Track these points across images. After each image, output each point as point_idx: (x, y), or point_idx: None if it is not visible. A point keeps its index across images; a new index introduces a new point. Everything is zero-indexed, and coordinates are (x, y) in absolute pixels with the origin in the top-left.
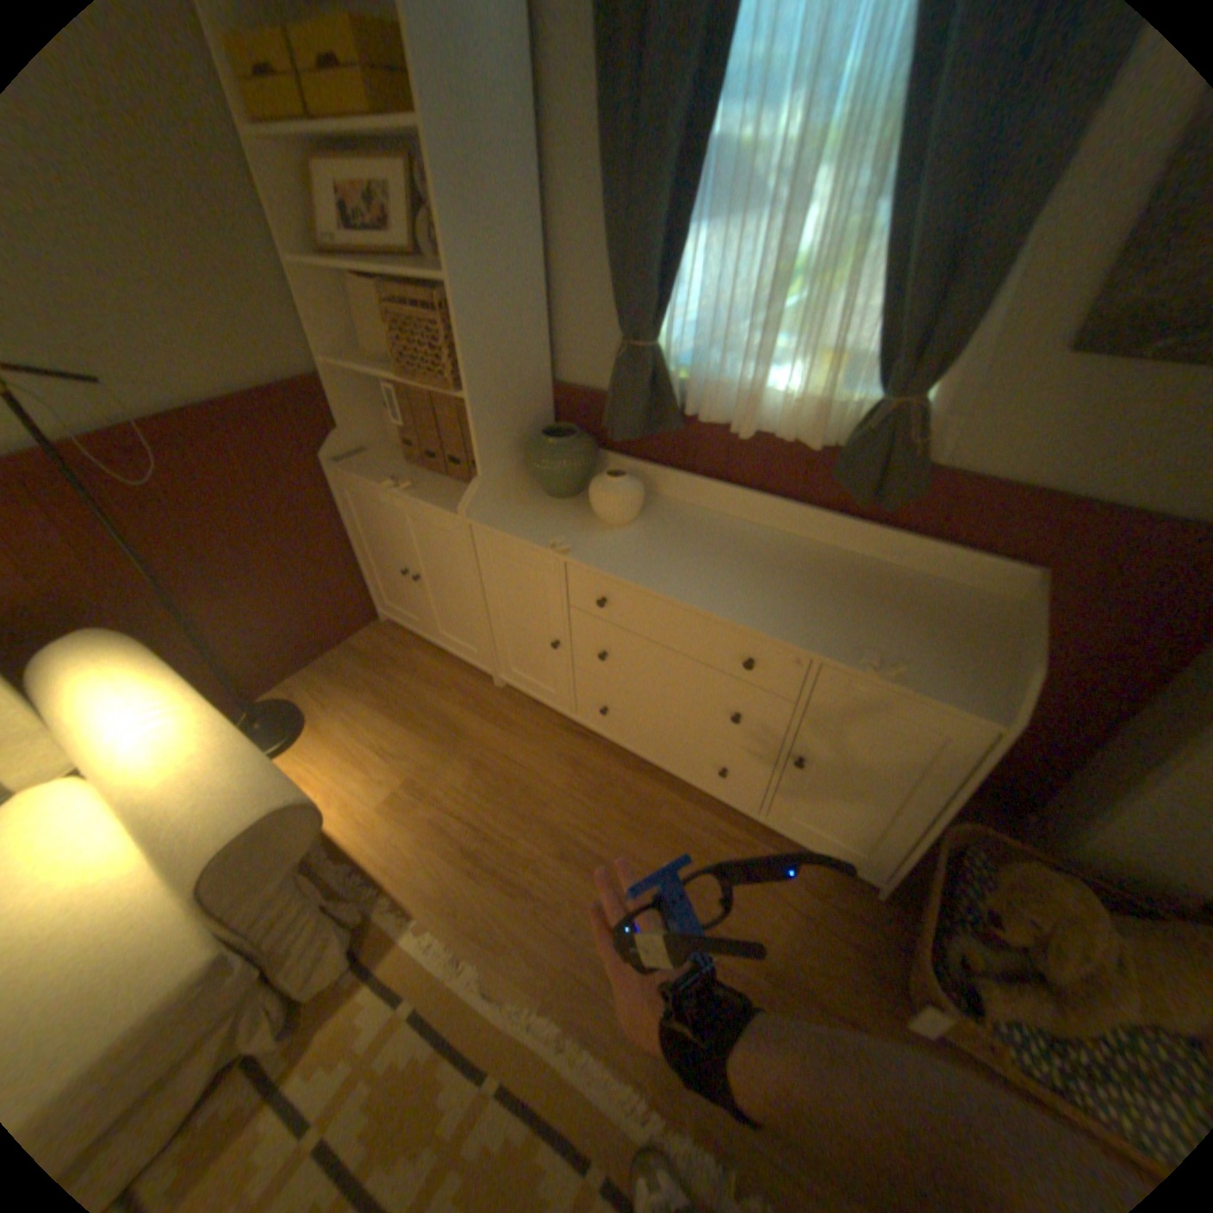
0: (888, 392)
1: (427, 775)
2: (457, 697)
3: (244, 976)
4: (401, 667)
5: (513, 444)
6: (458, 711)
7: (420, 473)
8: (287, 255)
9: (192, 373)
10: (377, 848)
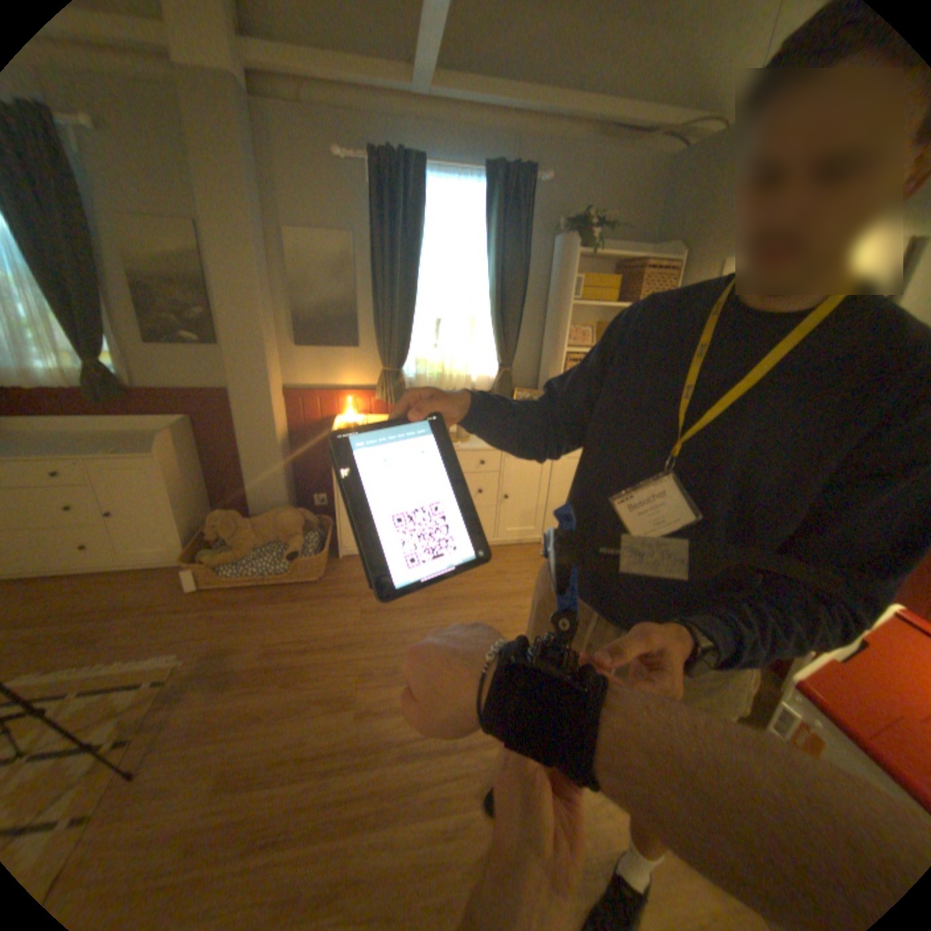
0: (82, 362)
1: None
2: None
3: None
4: None
5: None
6: None
7: None
8: None
9: None
10: None
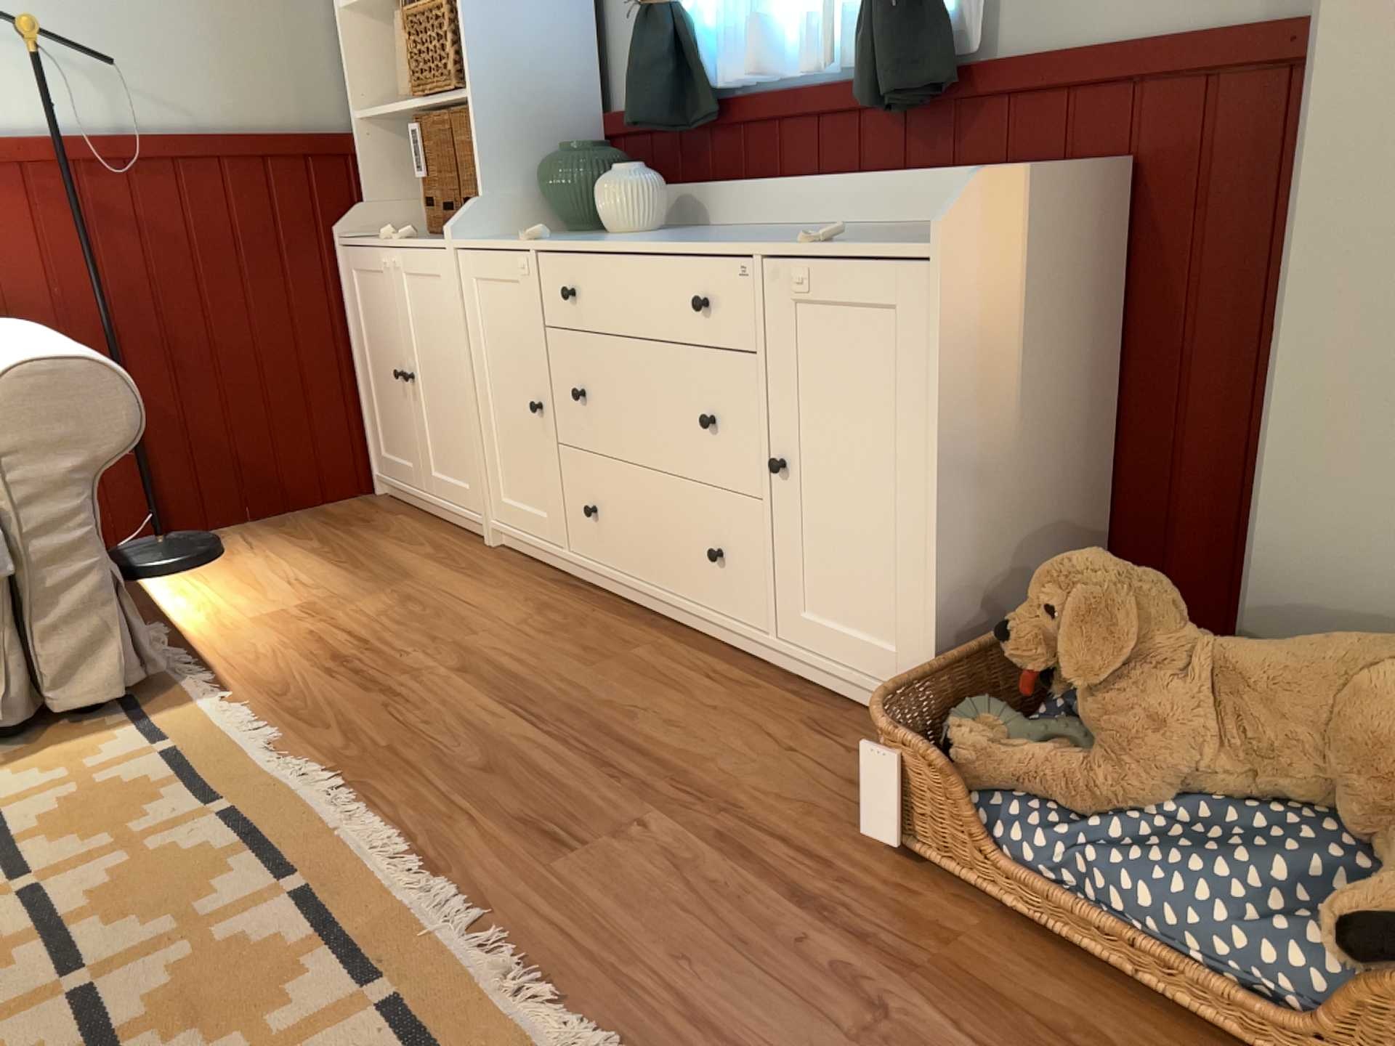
0: None
1: (337, 601)
2: (426, 551)
3: (0, 552)
4: (373, 527)
5: (532, 173)
6: (417, 560)
7: (436, 238)
8: (341, 8)
9: (216, 109)
10: (231, 643)
